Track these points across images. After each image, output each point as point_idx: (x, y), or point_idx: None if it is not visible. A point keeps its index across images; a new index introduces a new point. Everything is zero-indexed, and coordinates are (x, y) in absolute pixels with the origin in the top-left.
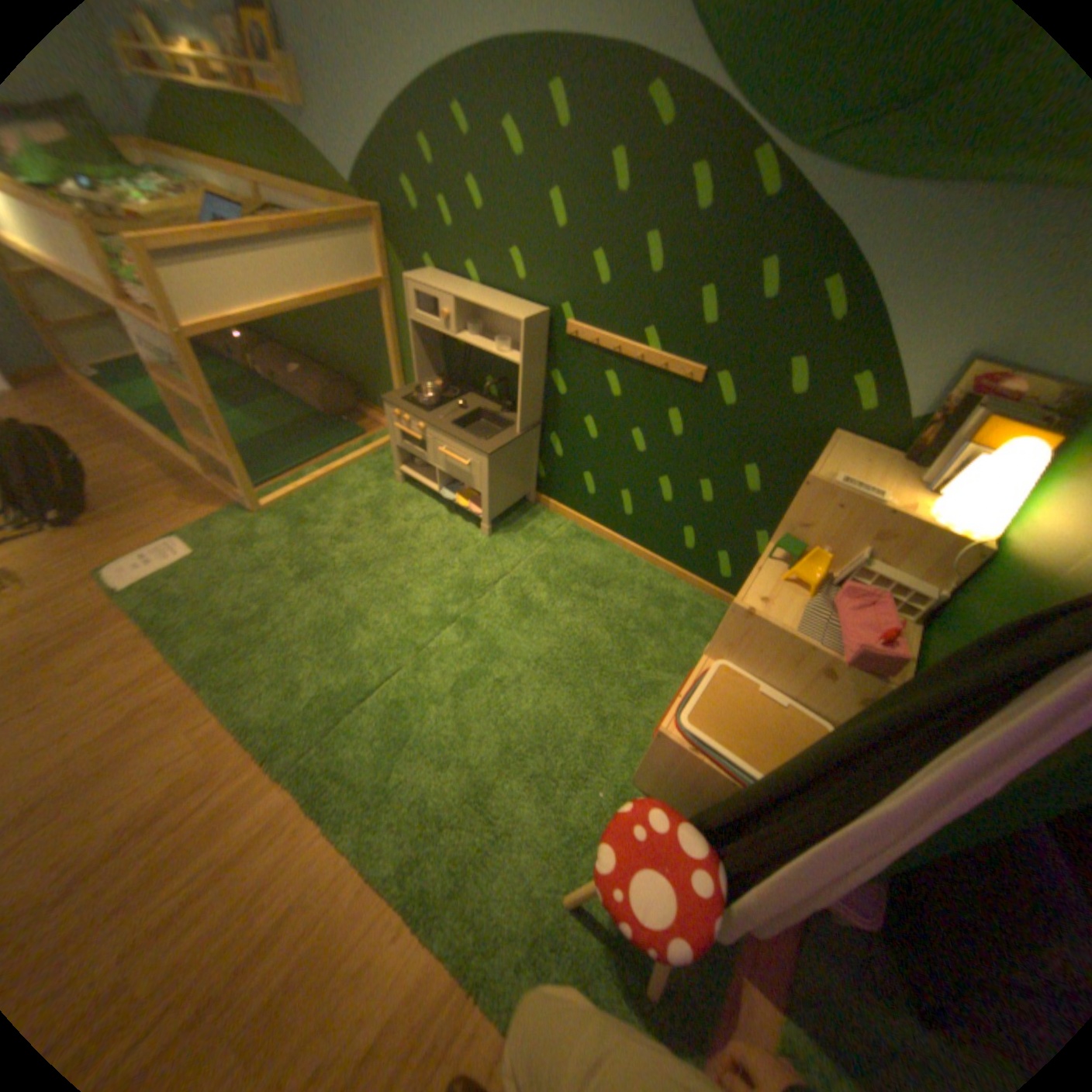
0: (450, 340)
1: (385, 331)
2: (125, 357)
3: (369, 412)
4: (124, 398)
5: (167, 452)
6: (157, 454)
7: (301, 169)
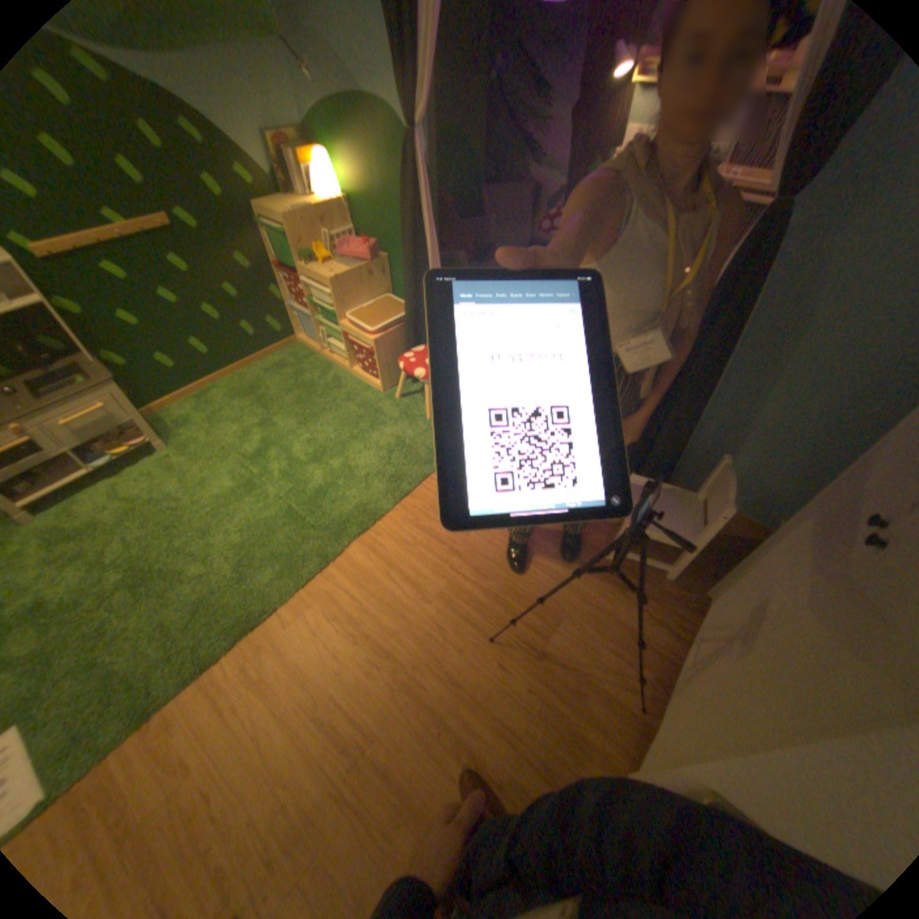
0: None
1: None
2: None
3: None
4: None
5: None
6: None
7: None
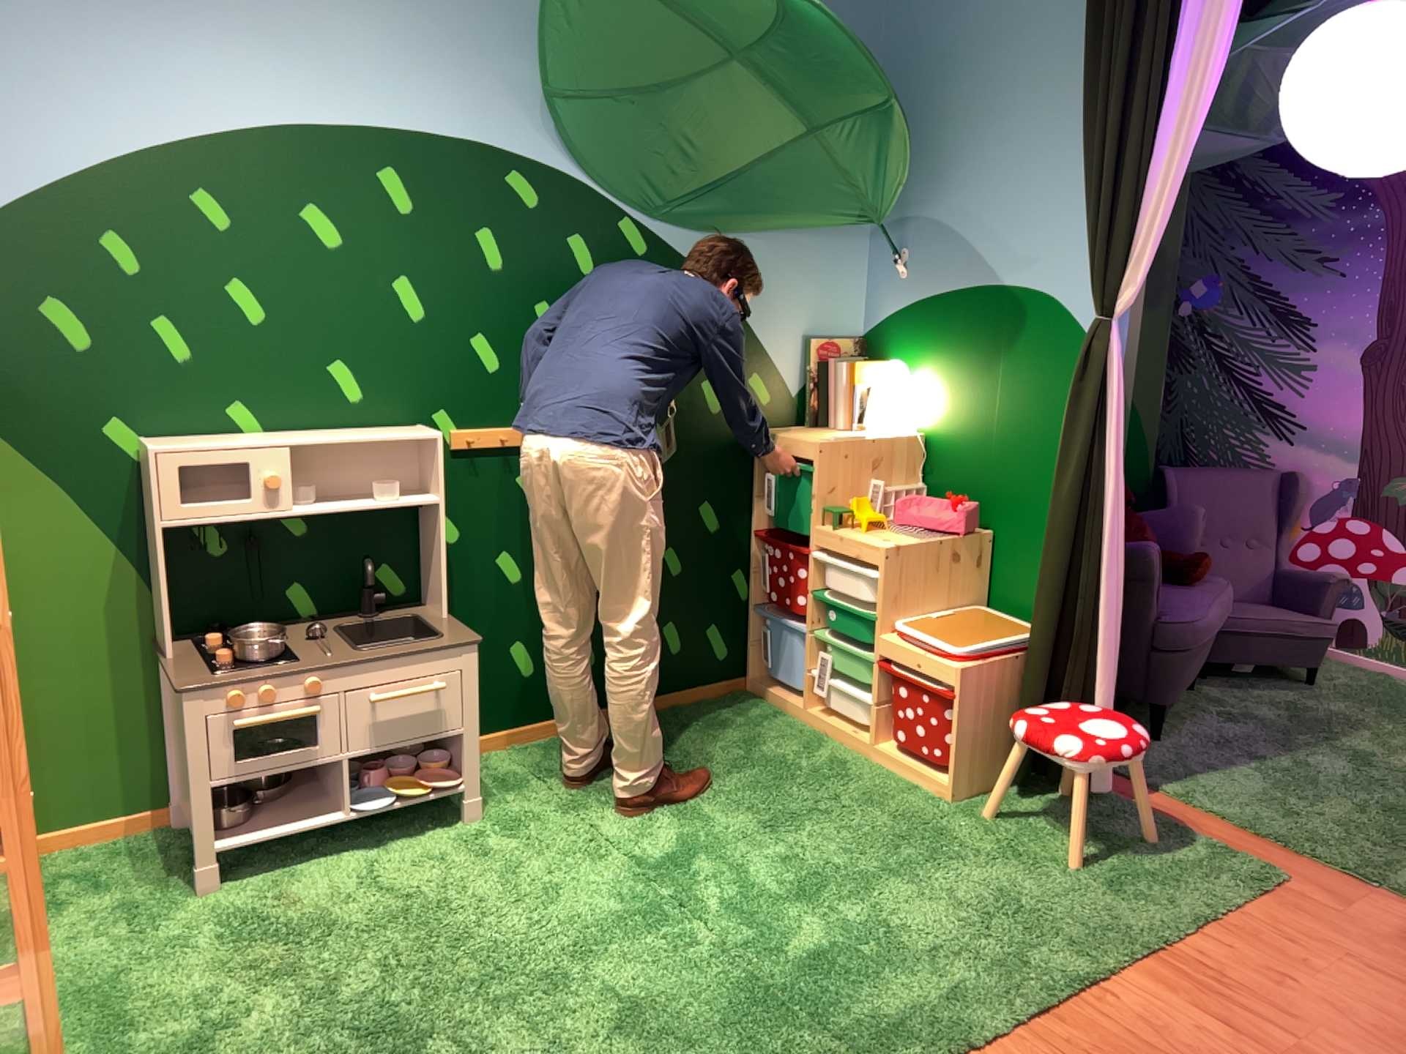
0: (198, 548)
1: None
2: None
3: None
4: None
5: None
6: None
7: None
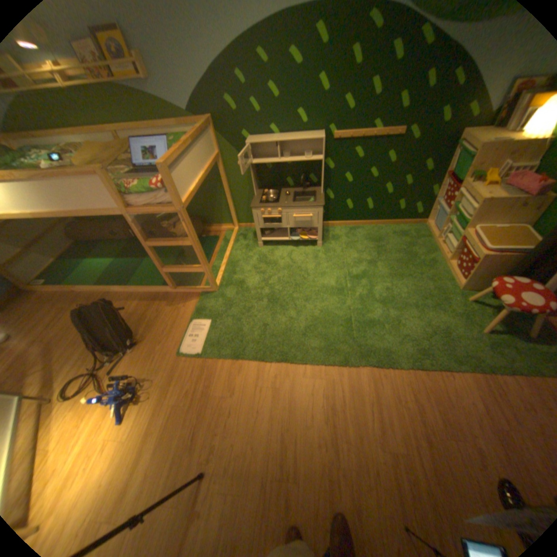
0: (263, 167)
1: (221, 179)
2: (45, 266)
3: (210, 228)
4: (74, 283)
5: (134, 293)
6: (129, 296)
7: (146, 111)
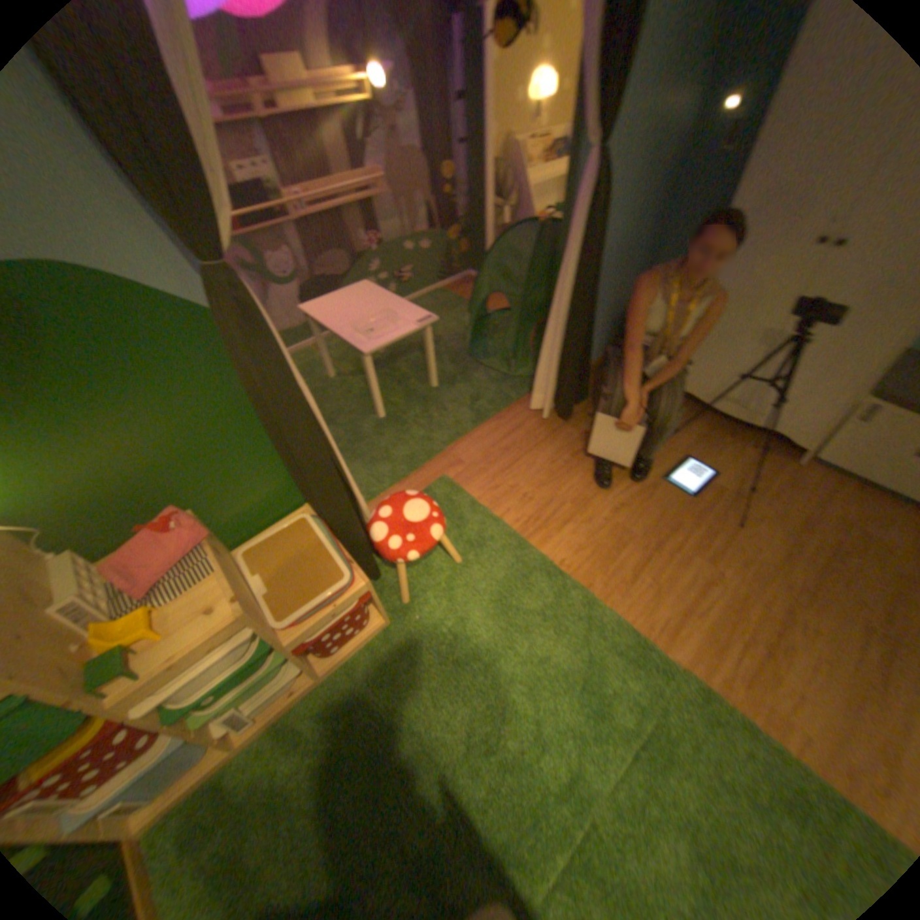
0: None
1: None
2: None
3: None
4: None
5: None
6: None
7: None
